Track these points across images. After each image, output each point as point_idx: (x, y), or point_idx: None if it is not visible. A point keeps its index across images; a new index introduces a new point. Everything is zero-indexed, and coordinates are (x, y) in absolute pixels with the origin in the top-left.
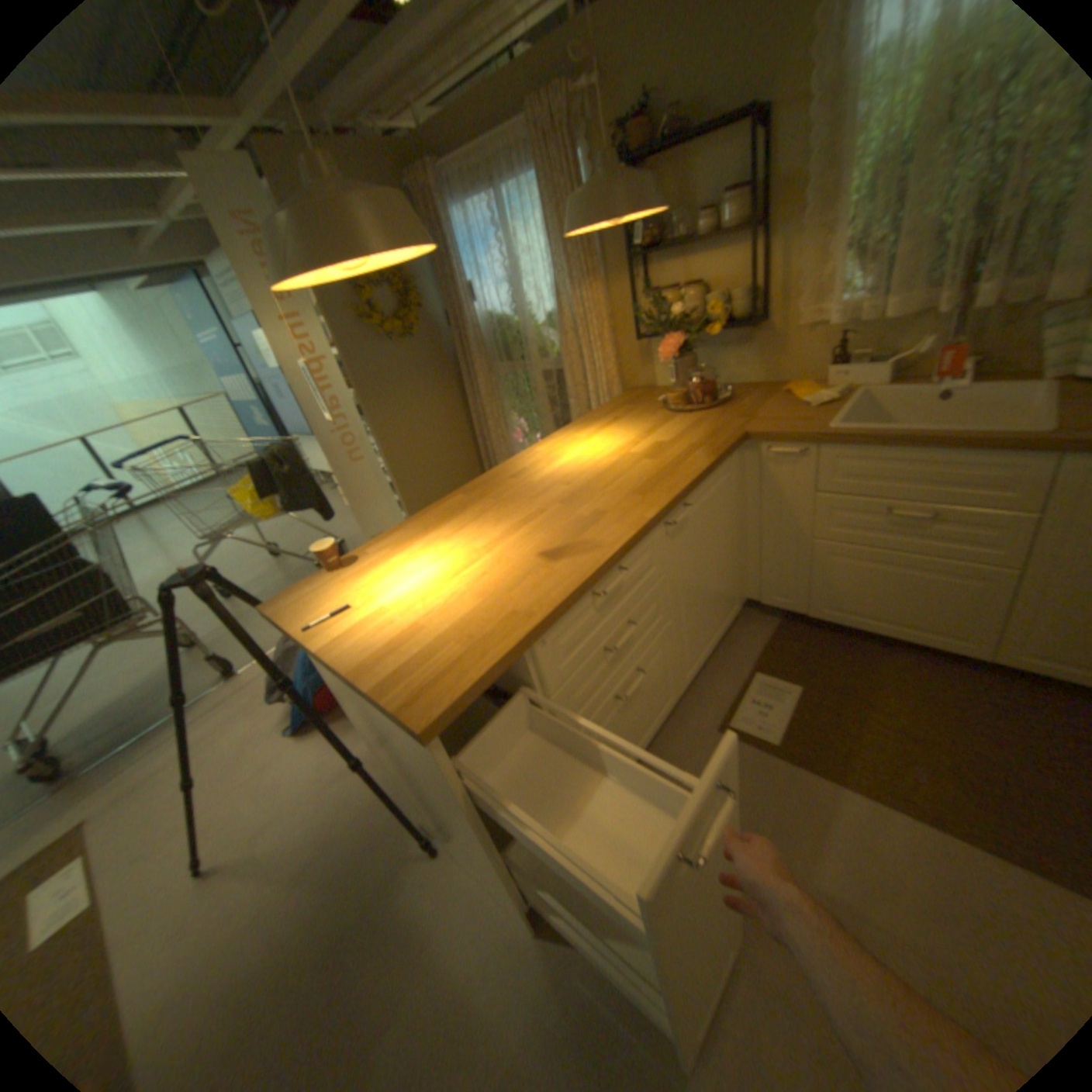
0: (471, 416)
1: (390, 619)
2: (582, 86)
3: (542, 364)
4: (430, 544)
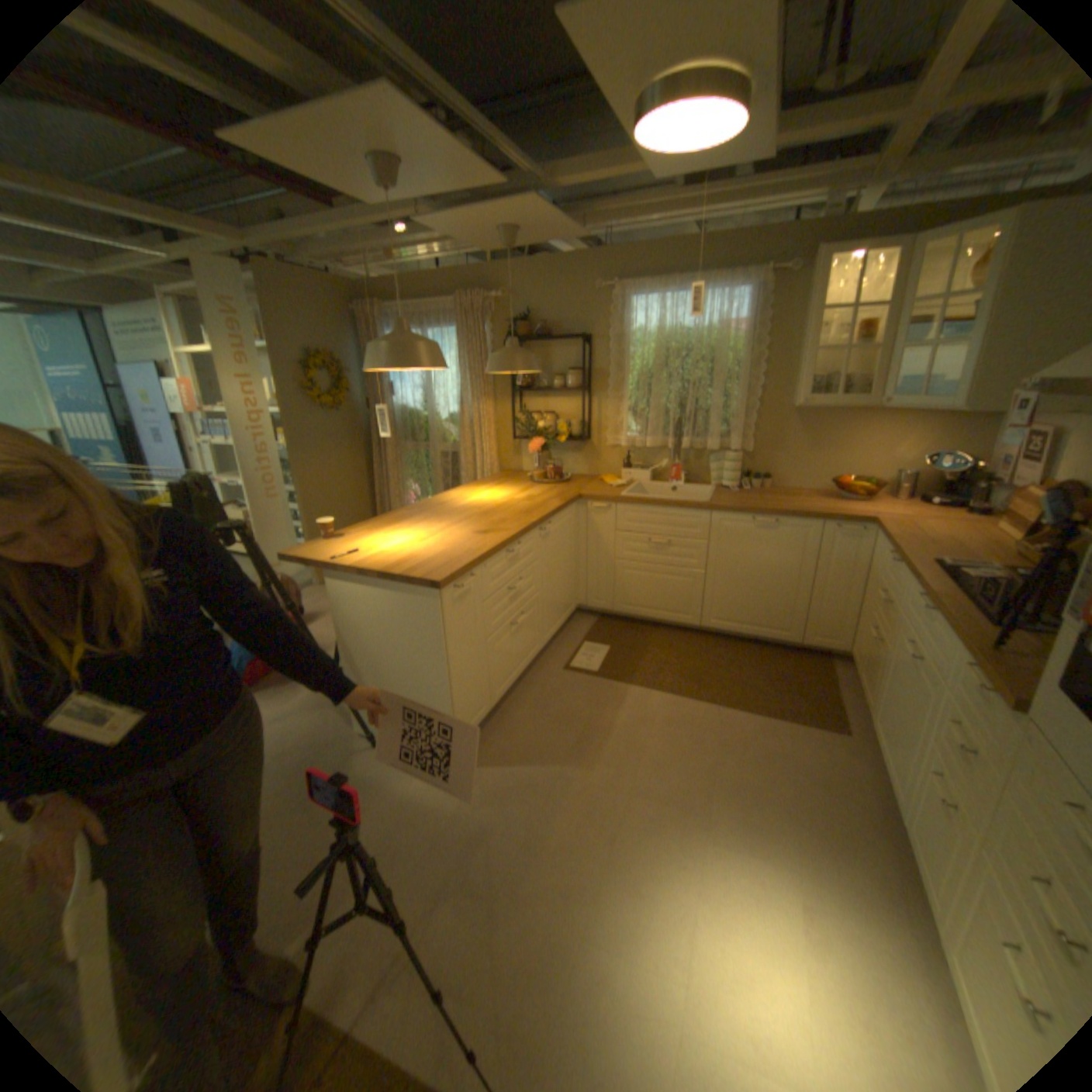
0: (375, 478)
1: (393, 554)
2: (492, 297)
3: (442, 447)
4: (398, 530)
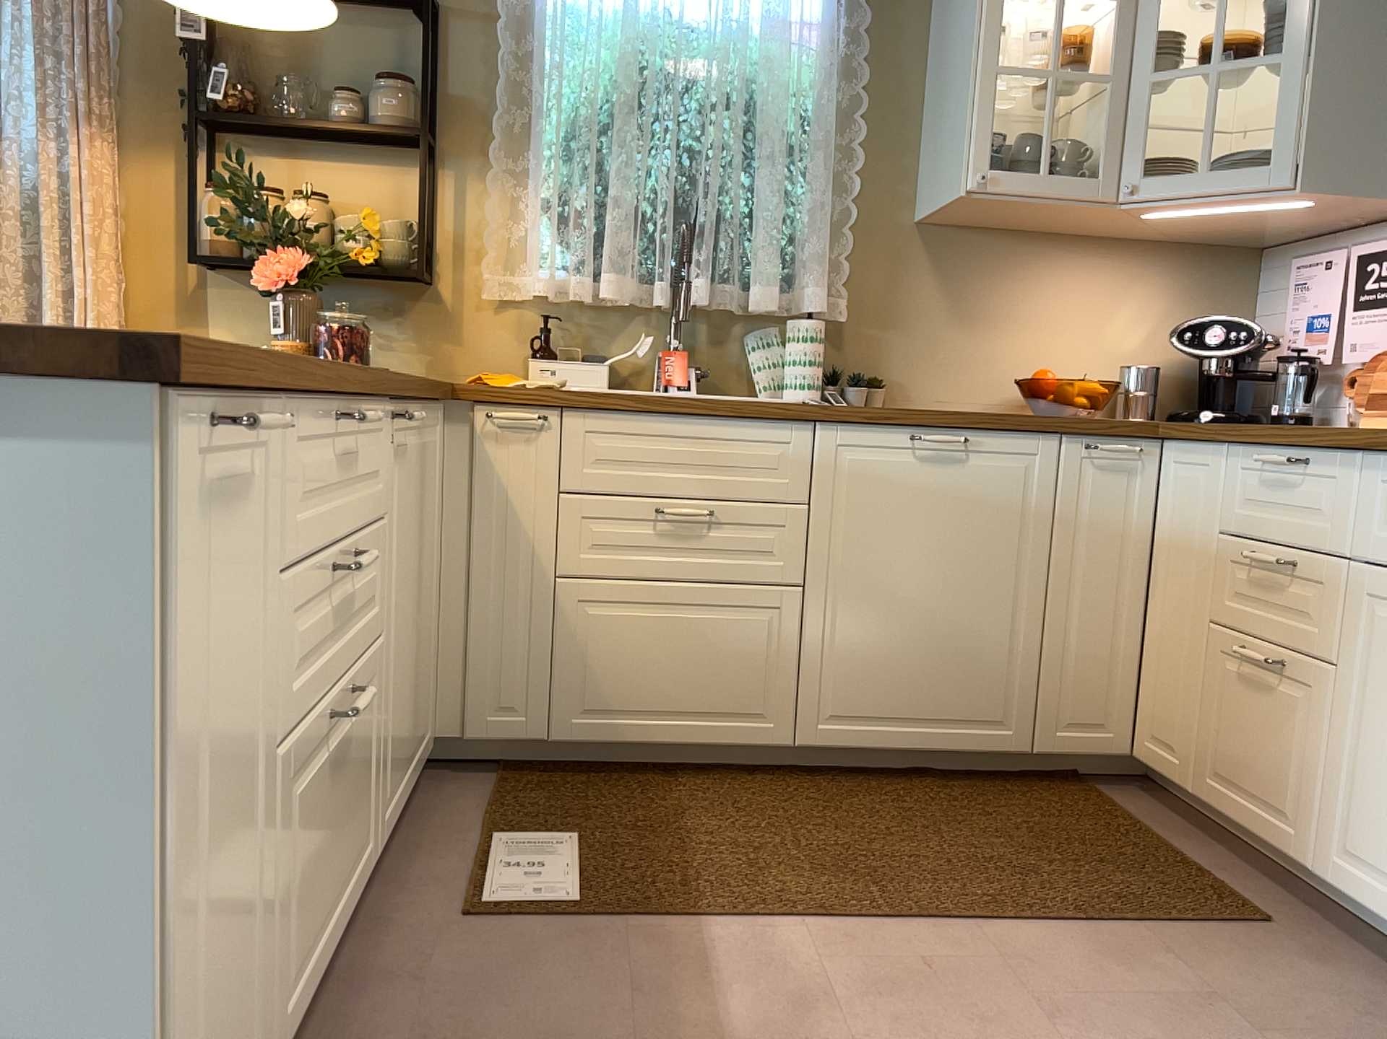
0: None
1: None
2: None
3: None
4: None
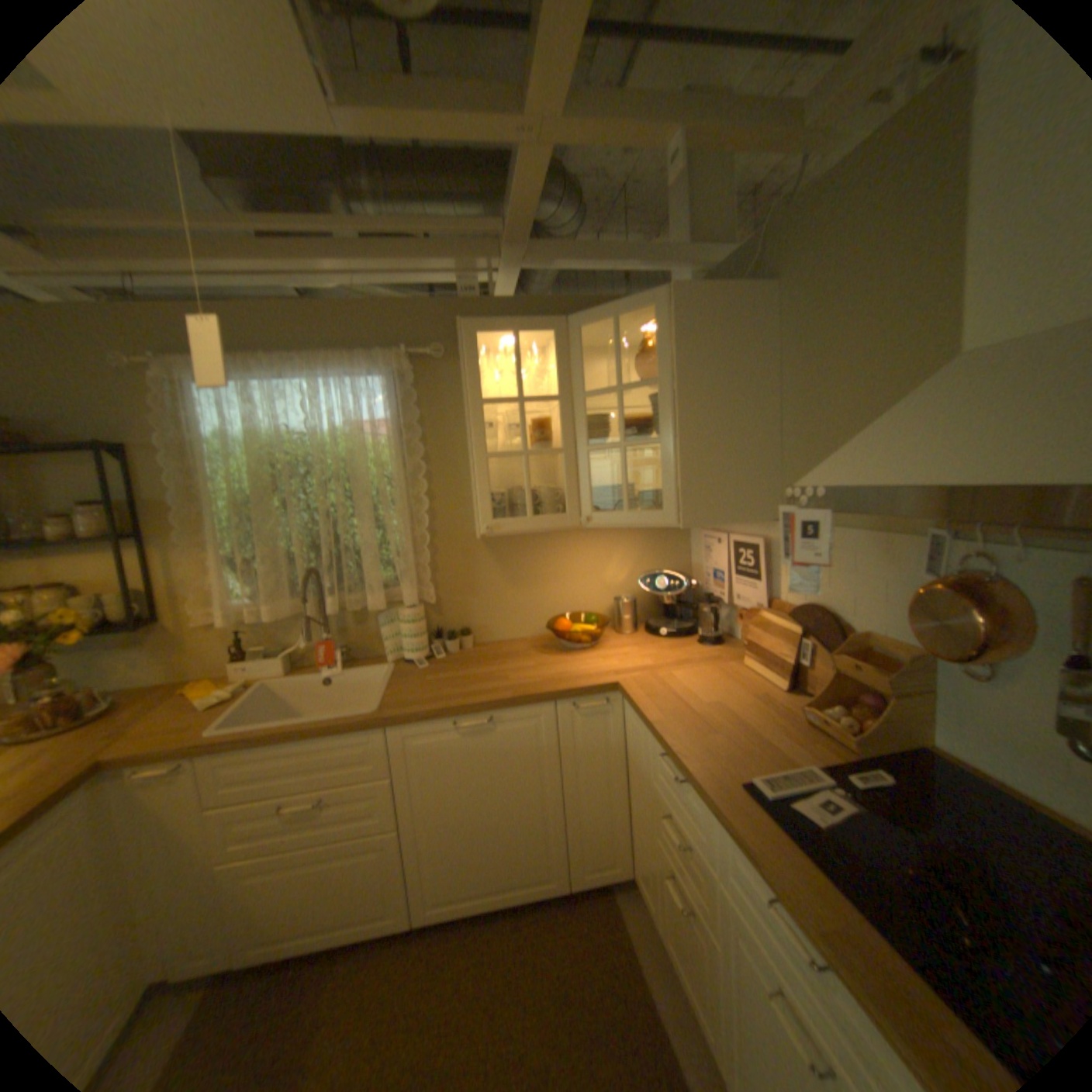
0: None
1: None
2: None
3: None
4: None
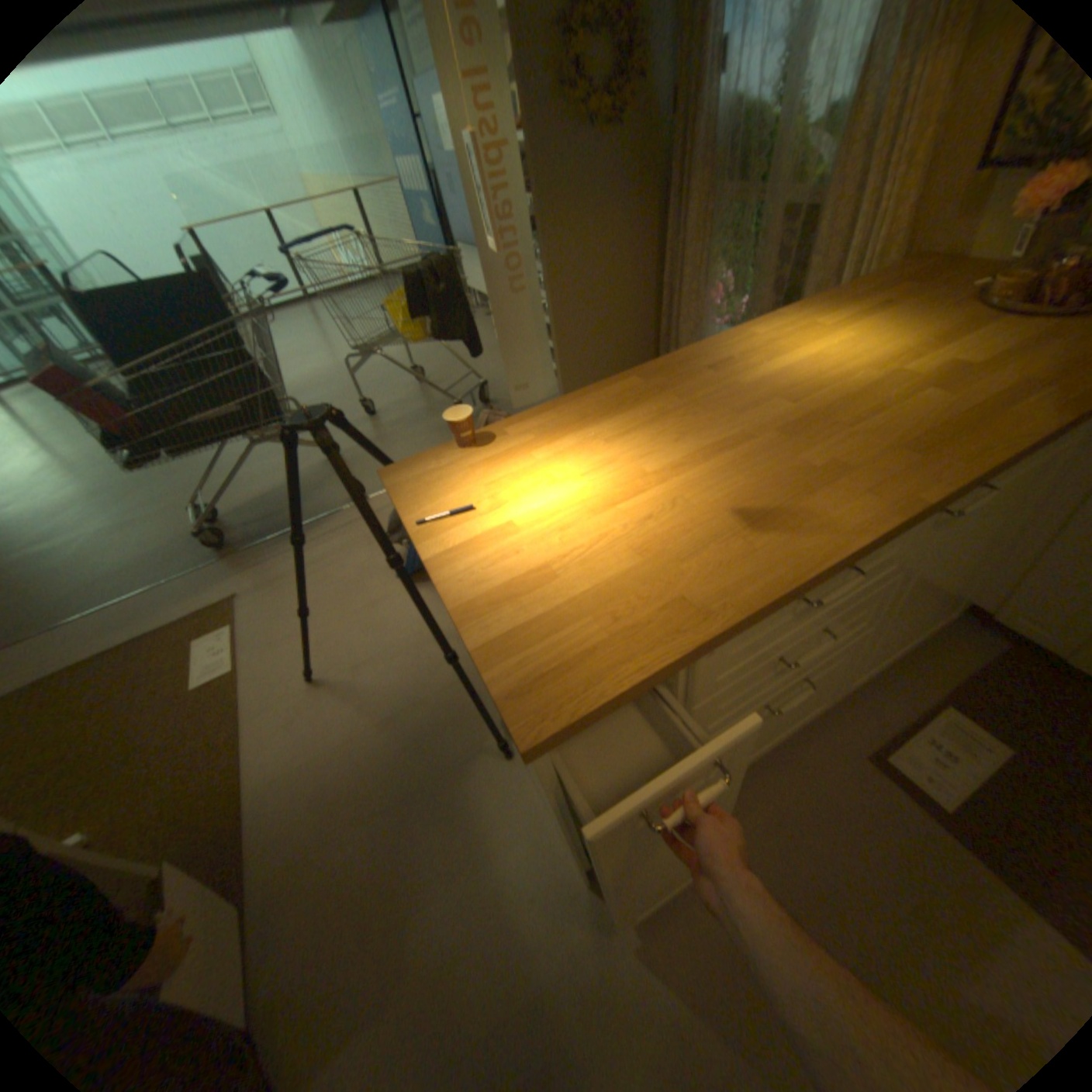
0: (666, 256)
1: (519, 546)
2: None
3: (791, 192)
4: (587, 446)
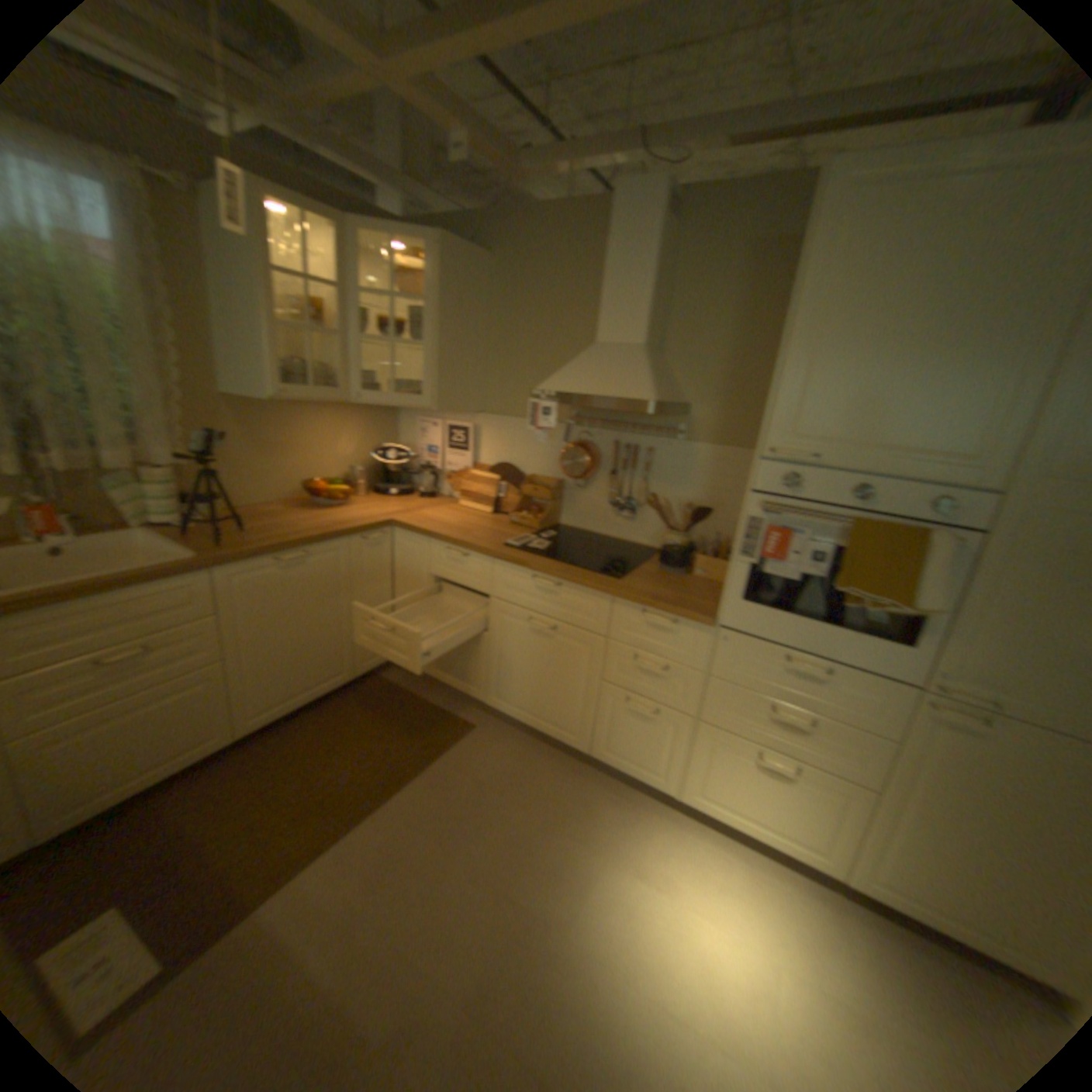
0: None
1: None
2: None
3: None
4: None
